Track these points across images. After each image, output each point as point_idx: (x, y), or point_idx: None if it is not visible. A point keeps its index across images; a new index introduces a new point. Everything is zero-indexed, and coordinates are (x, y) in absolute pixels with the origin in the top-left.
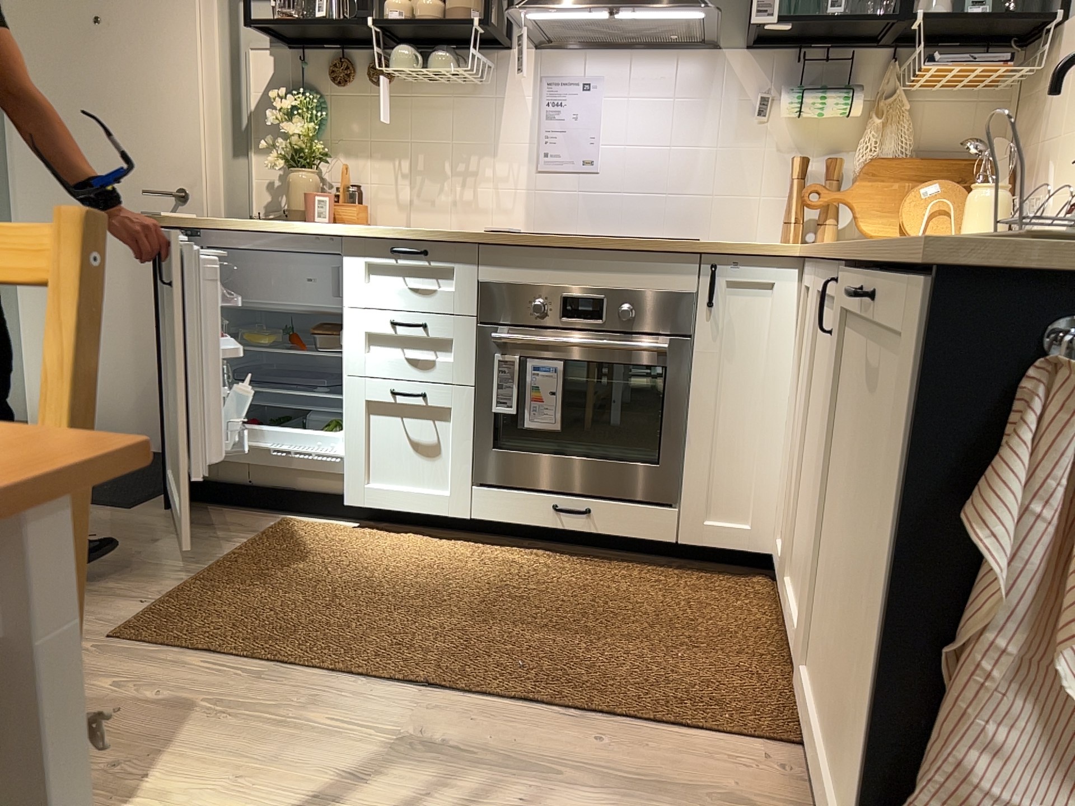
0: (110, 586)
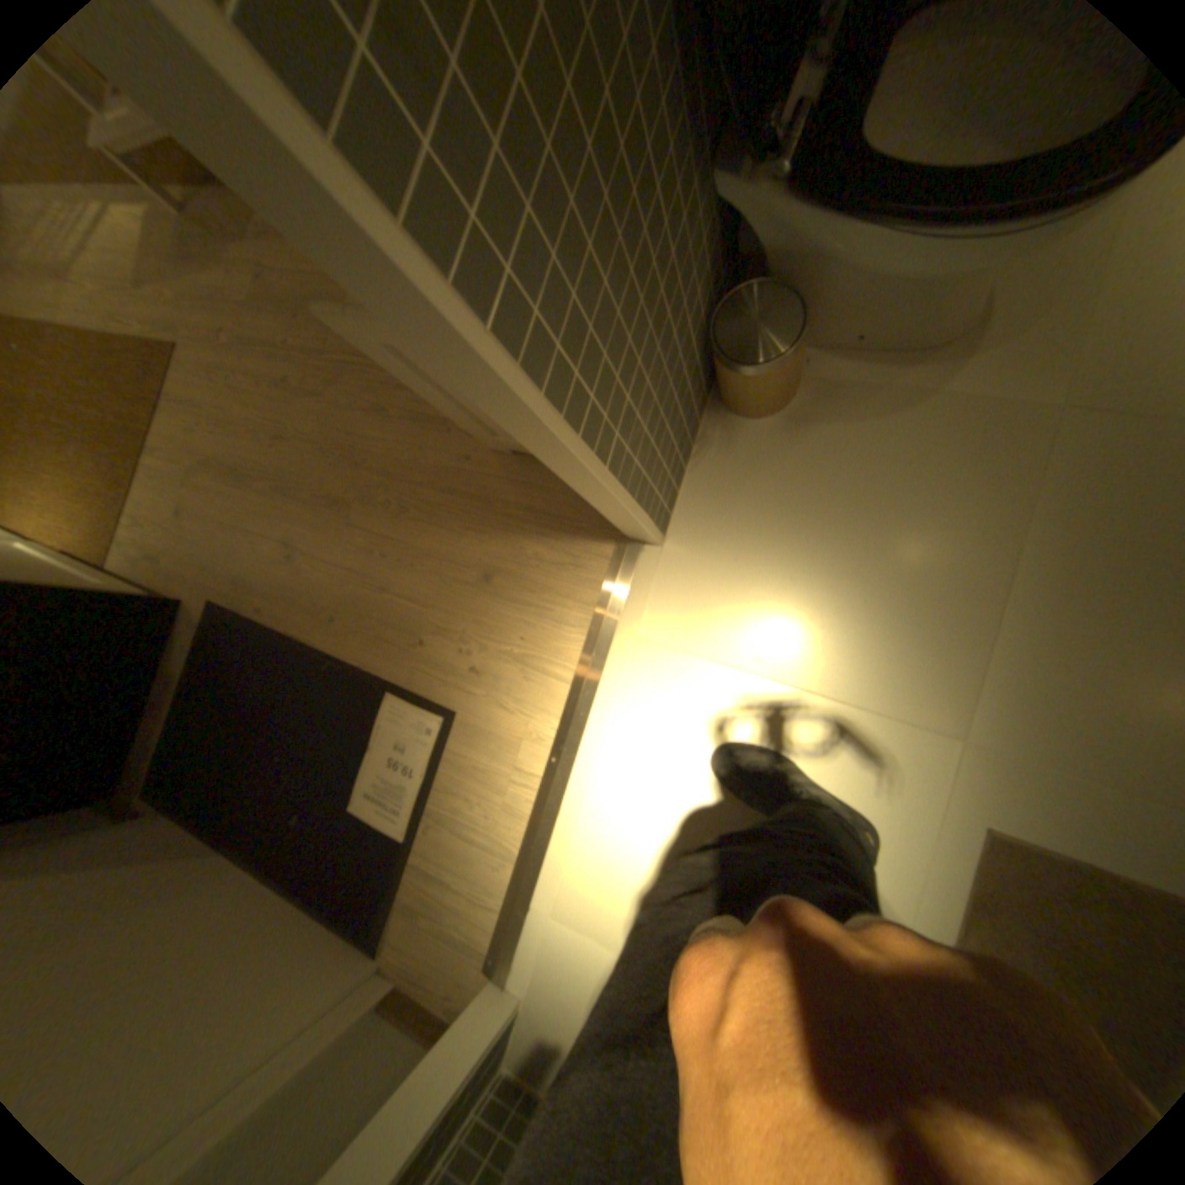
0: (191, 421)
